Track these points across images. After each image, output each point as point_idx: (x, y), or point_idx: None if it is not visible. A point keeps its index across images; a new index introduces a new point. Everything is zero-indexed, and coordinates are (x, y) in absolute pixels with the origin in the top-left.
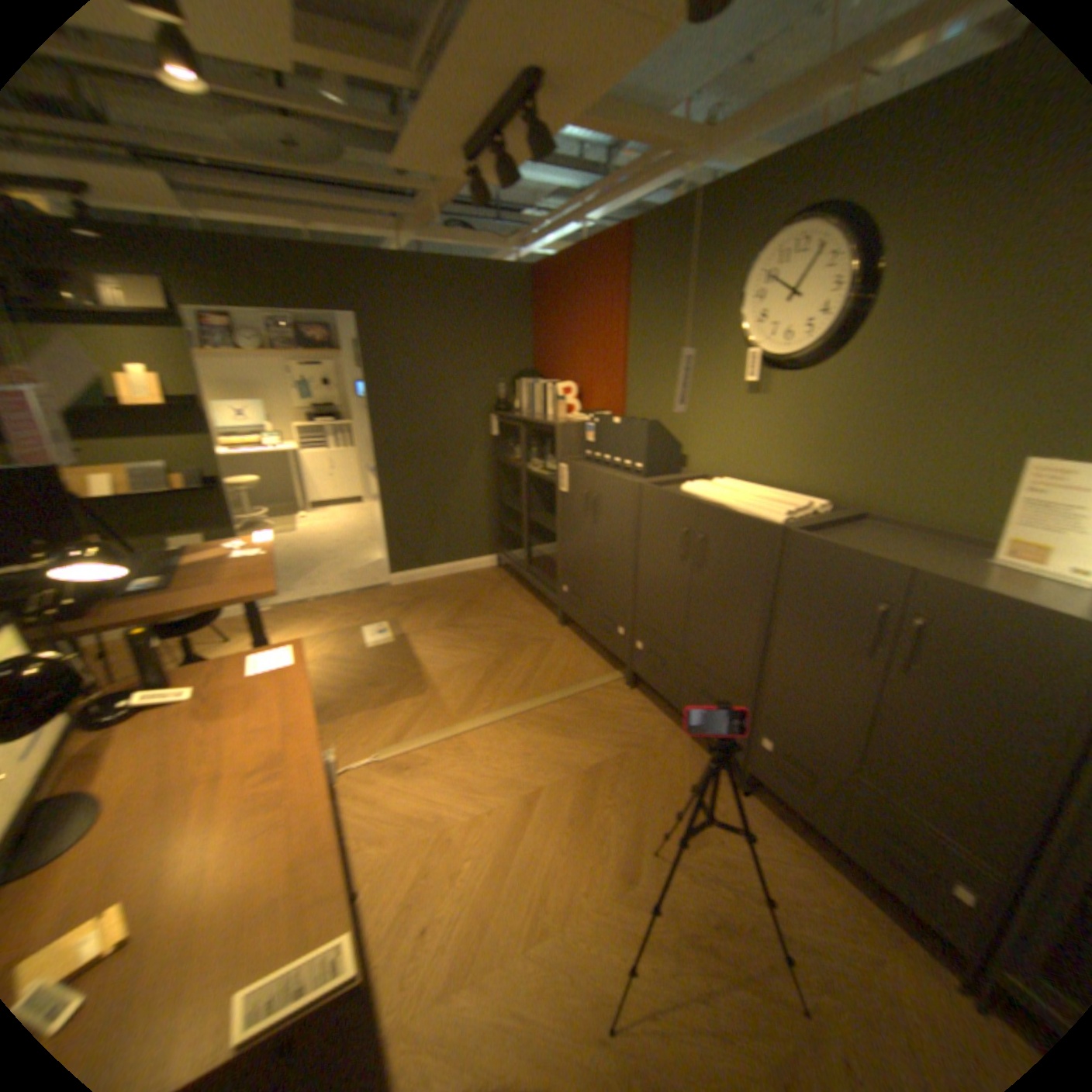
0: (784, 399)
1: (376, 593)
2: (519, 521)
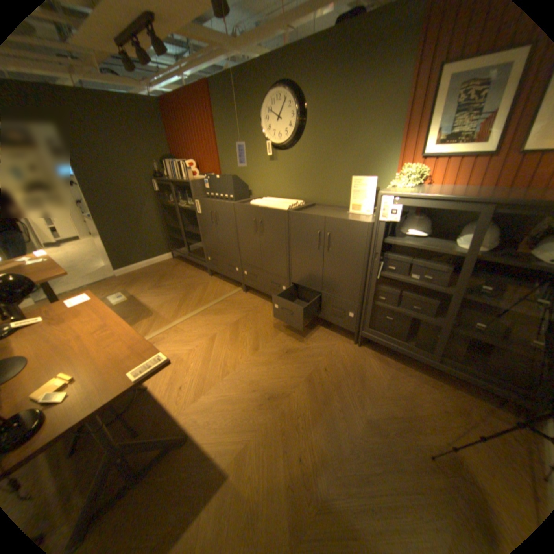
0: (283, 162)
1: (109, 281)
2: (179, 233)
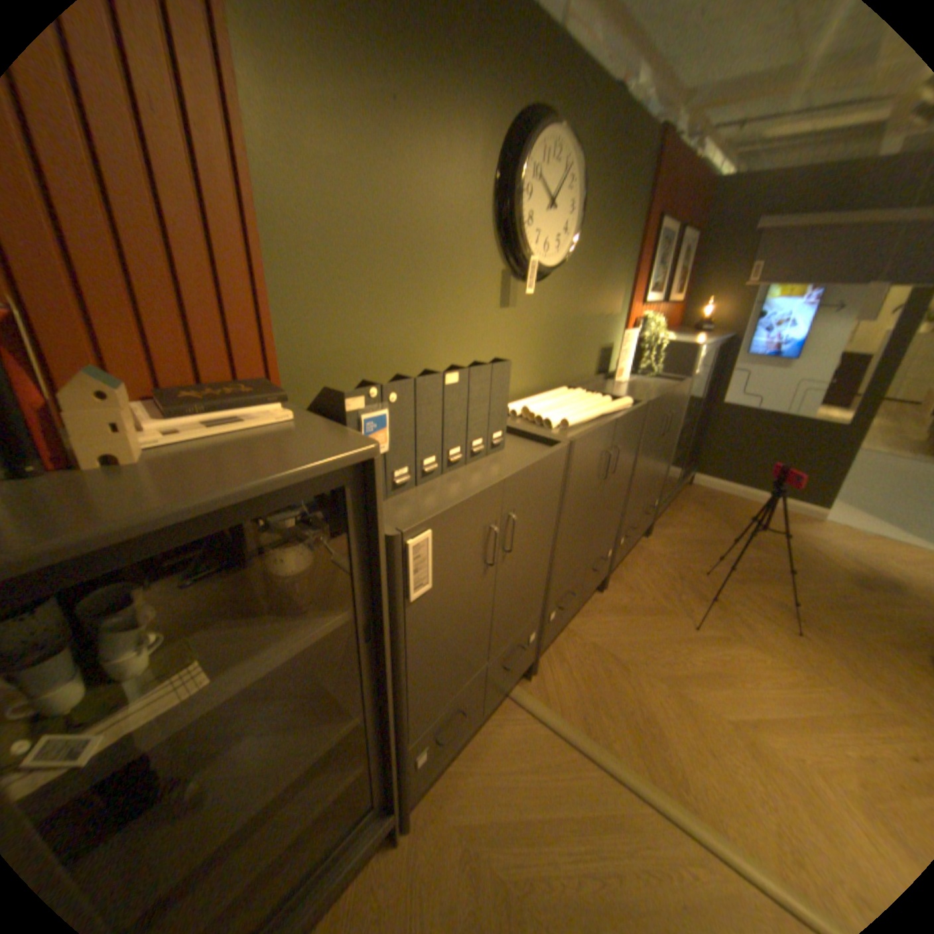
0: (527, 311)
1: None
2: None
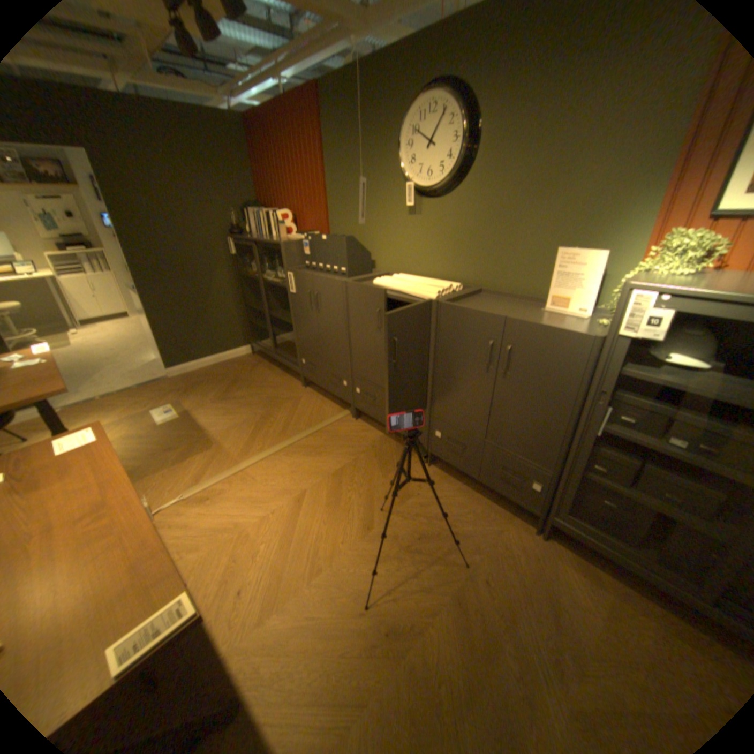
0: (431, 218)
1: (159, 385)
2: (264, 319)
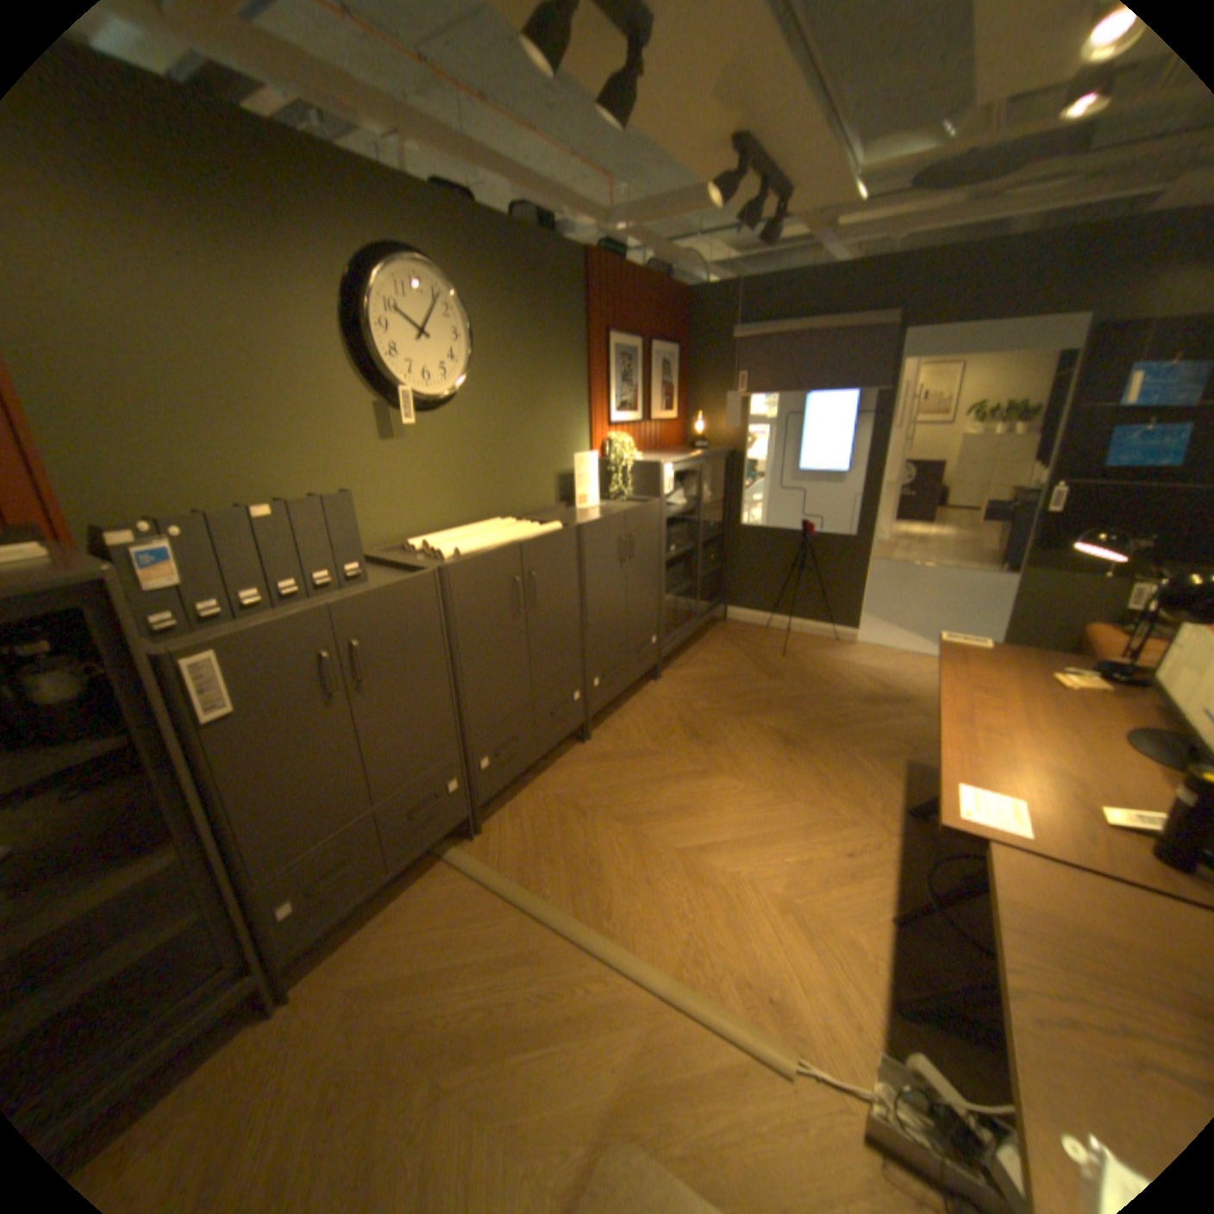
0: (424, 443)
1: None
2: None
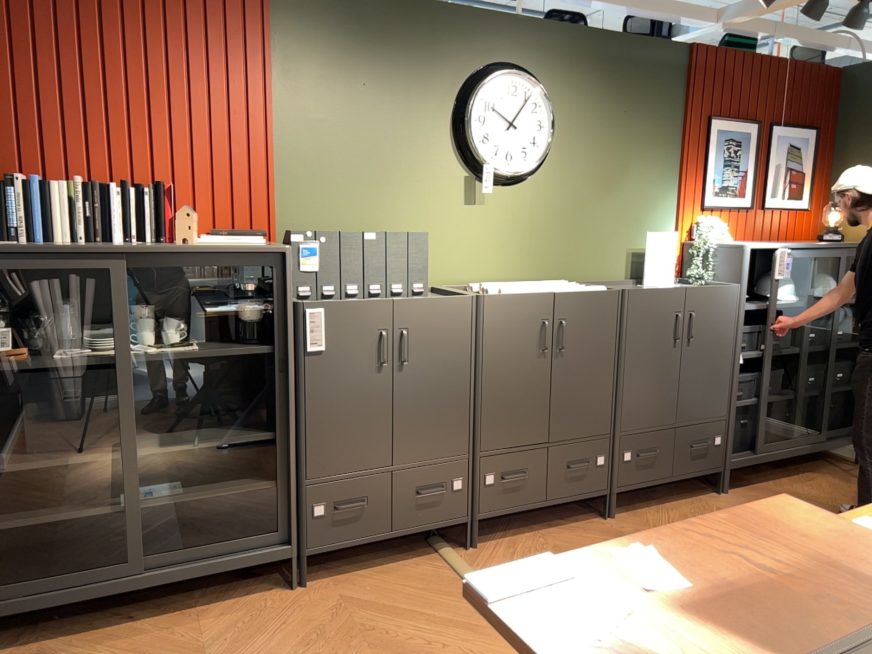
0: (500, 208)
1: None
2: None
